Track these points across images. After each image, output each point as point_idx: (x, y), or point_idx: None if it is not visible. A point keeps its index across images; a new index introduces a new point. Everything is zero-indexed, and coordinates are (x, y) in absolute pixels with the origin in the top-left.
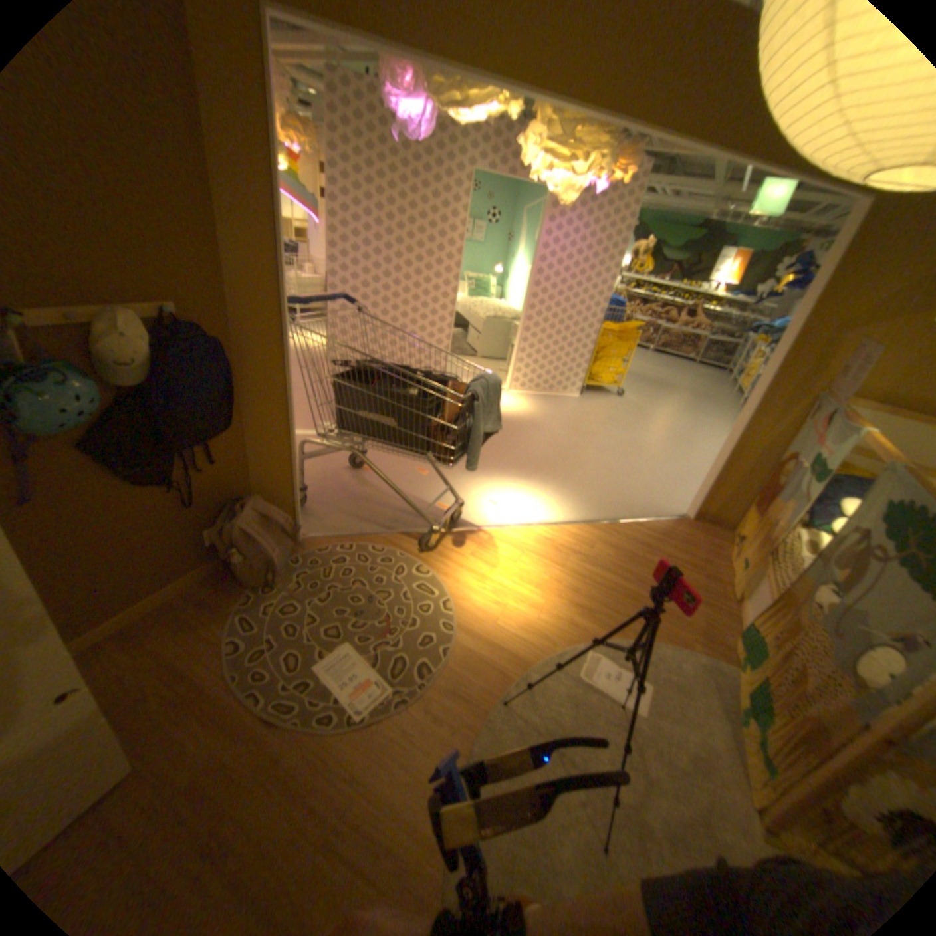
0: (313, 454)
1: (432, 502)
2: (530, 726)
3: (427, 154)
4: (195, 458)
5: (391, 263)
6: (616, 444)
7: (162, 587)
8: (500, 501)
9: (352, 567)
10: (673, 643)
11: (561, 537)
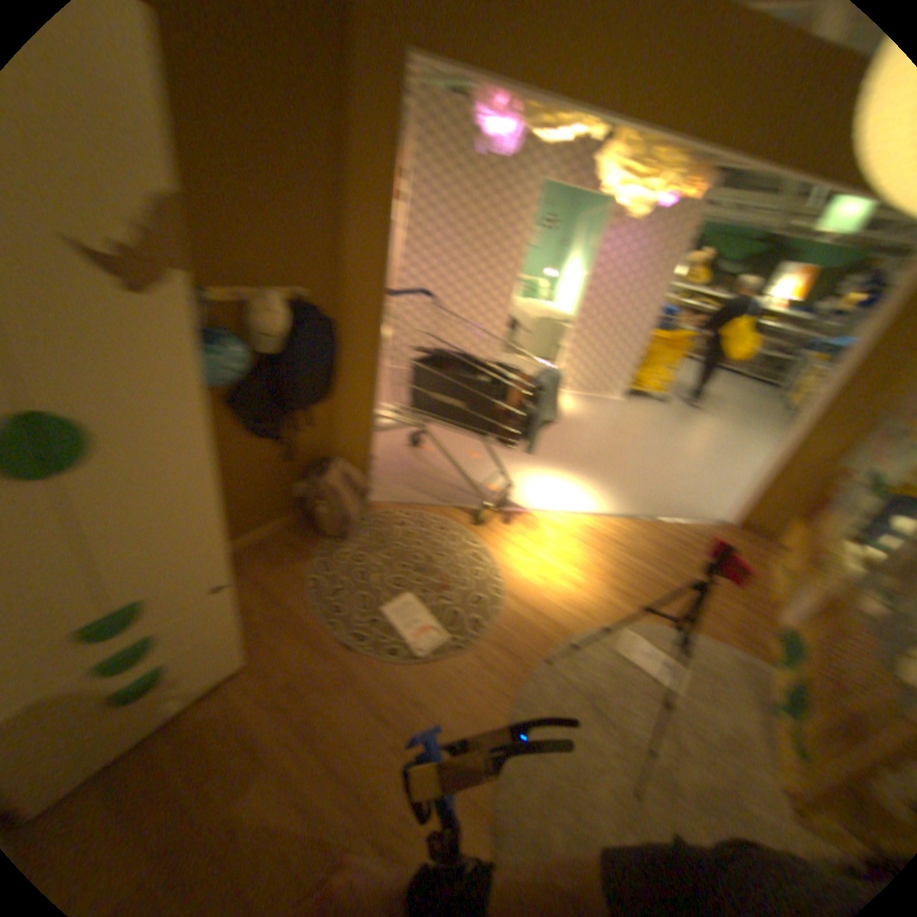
0: (385, 430)
1: (485, 484)
2: (573, 686)
3: (505, 166)
4: (304, 421)
5: (461, 264)
6: (660, 449)
7: (264, 527)
8: (547, 490)
9: (416, 531)
10: (711, 636)
11: (605, 529)
